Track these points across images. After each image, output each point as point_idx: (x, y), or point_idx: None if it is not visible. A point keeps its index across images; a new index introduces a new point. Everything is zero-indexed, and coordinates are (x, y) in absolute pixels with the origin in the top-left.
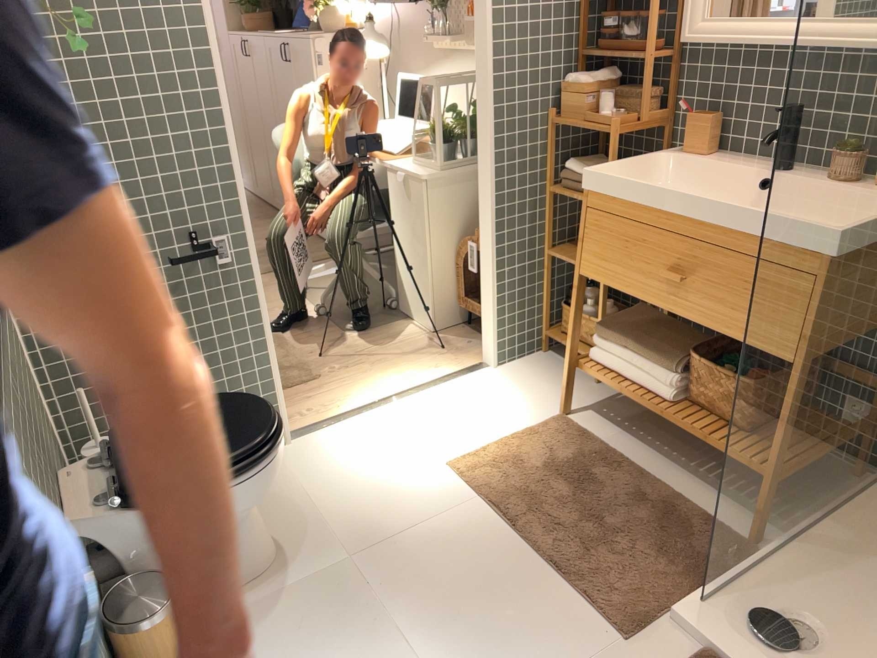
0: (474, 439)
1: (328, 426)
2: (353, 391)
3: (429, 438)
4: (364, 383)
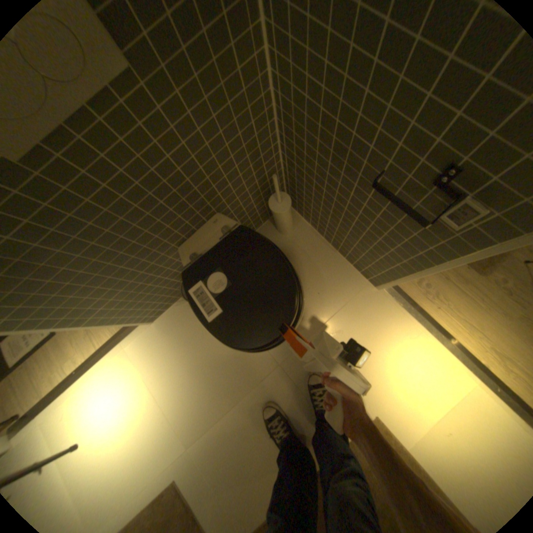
0: (414, 442)
1: (406, 312)
2: (468, 315)
3: (409, 400)
4: (485, 322)
